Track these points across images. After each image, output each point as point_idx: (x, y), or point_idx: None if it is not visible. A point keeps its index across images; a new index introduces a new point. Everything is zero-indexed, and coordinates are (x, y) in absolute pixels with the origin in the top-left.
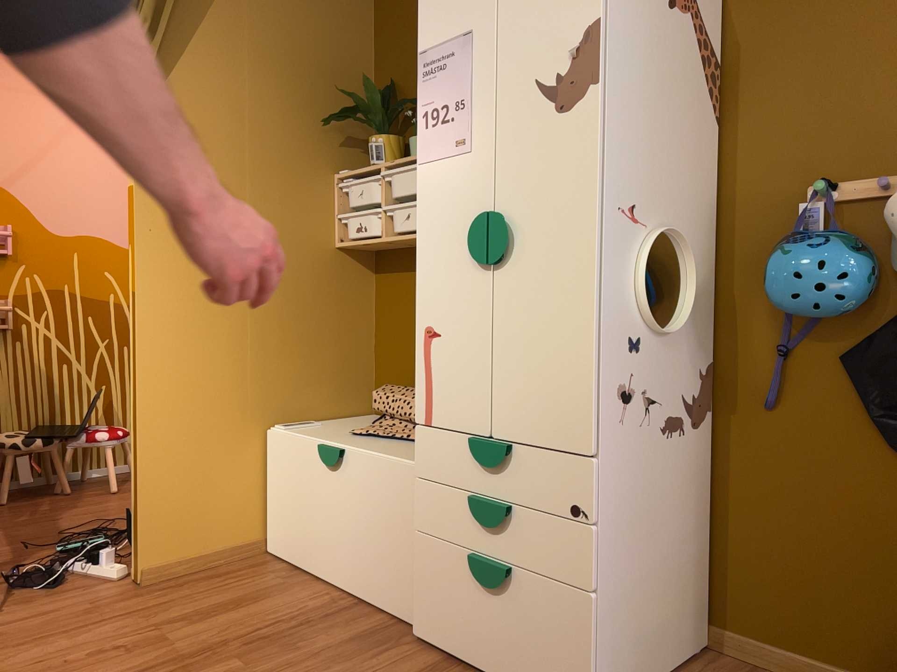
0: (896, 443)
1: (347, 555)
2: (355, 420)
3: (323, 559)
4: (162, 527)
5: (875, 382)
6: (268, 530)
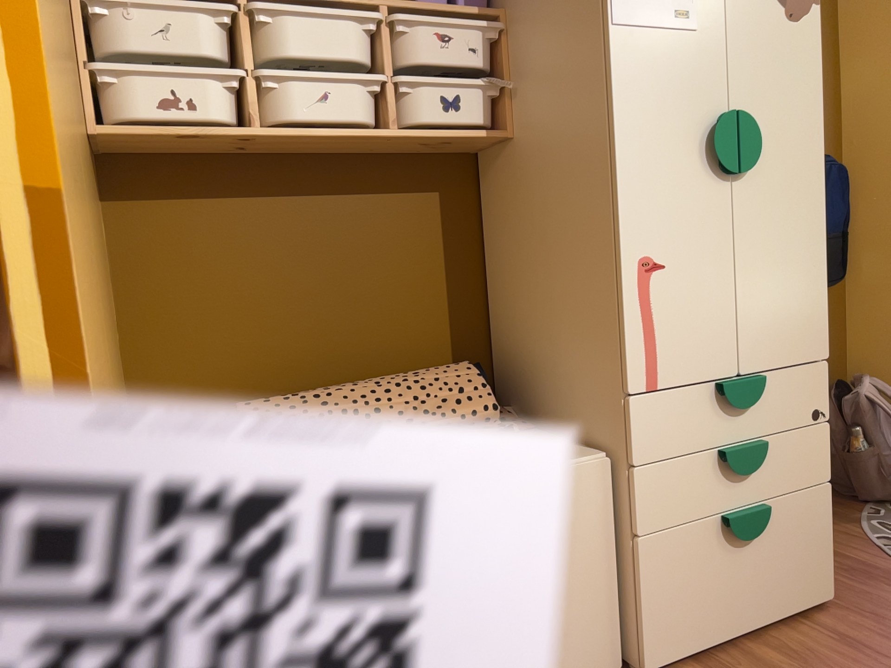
0: None
1: None
2: None
3: None
4: None
5: None
6: None
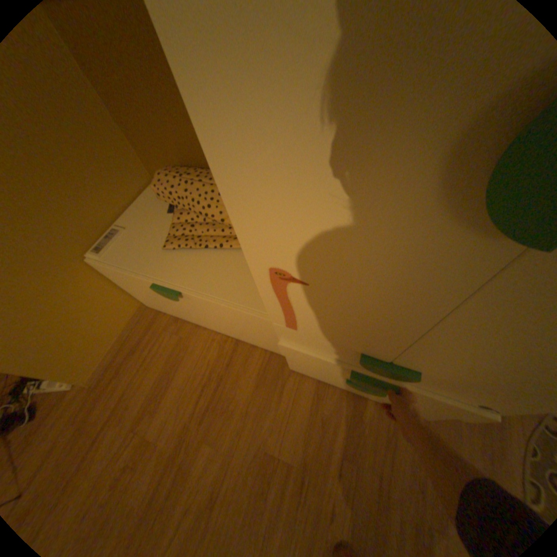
0: None
1: (217, 326)
2: (146, 203)
3: (197, 321)
4: (72, 363)
5: None
6: (139, 297)
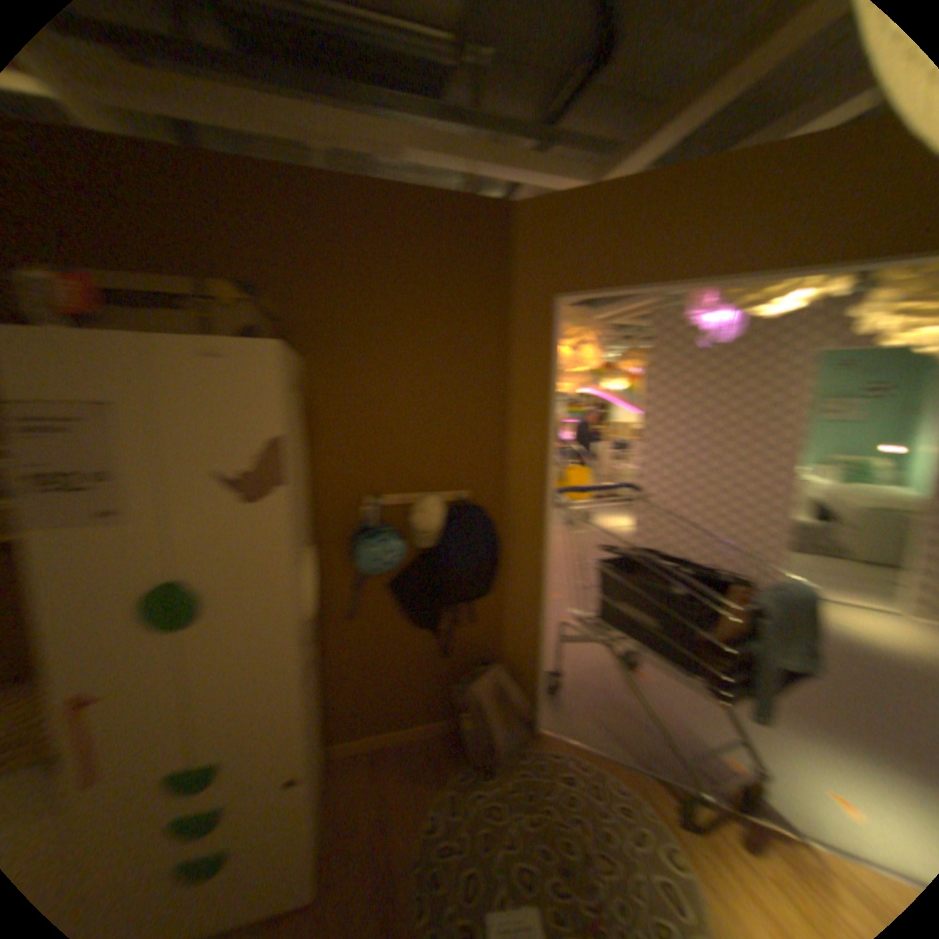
0: (410, 624)
1: None
2: None
3: None
4: None
5: (400, 598)
6: None
